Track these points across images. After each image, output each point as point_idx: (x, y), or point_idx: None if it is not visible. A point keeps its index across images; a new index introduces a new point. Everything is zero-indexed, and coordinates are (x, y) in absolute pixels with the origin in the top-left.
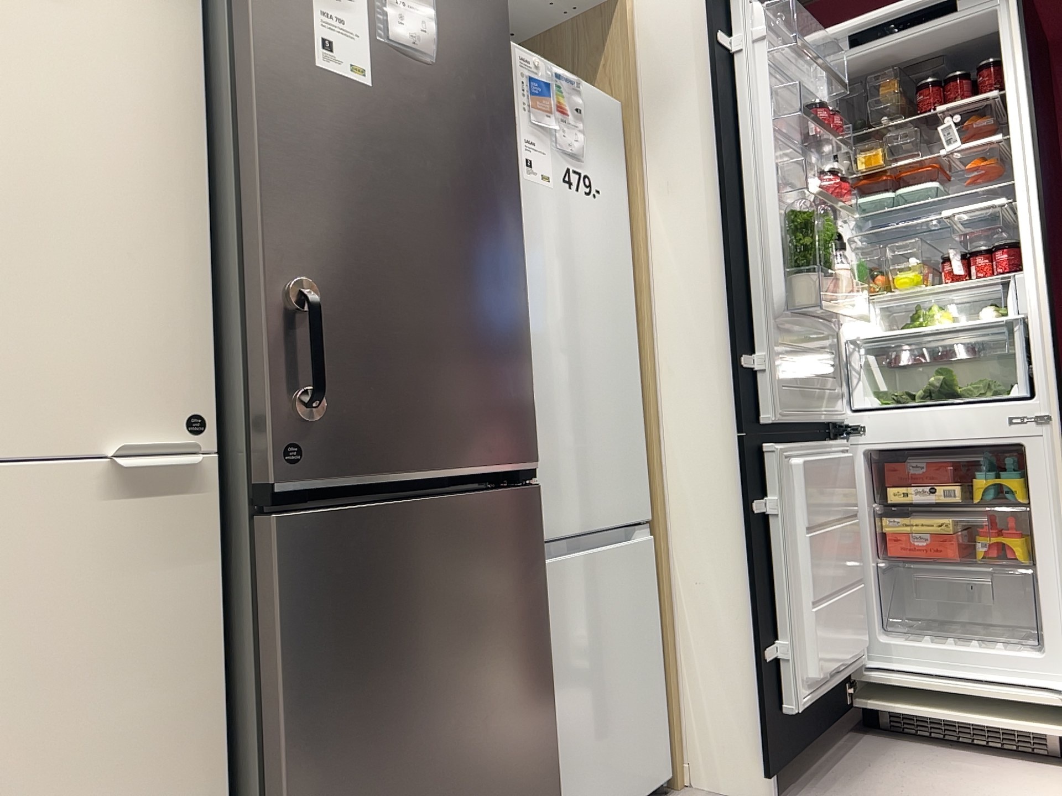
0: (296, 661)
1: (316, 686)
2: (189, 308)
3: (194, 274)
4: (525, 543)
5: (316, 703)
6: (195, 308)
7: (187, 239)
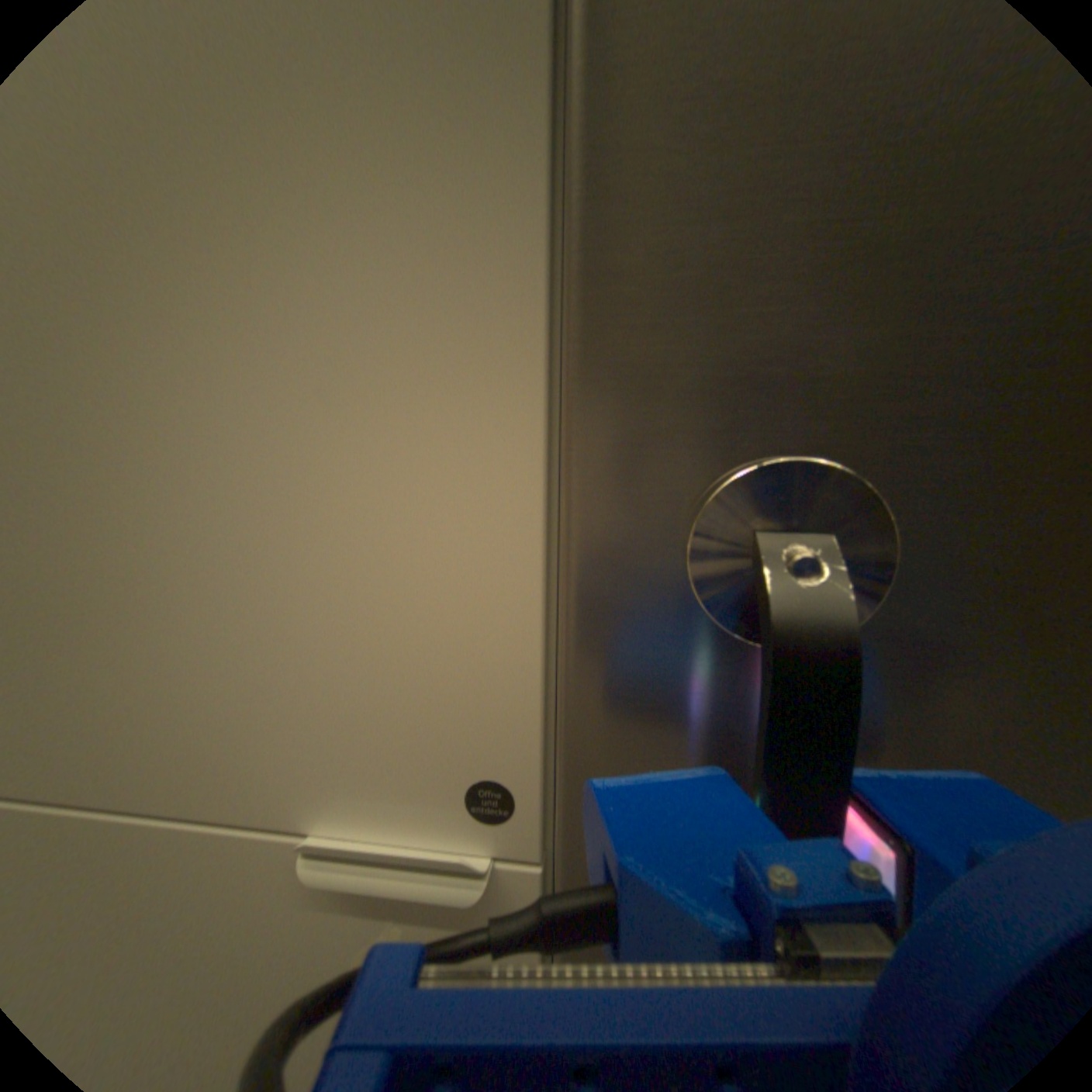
0: None
1: None
2: (505, 508)
3: (522, 408)
4: None
5: None
6: (522, 508)
7: (506, 300)
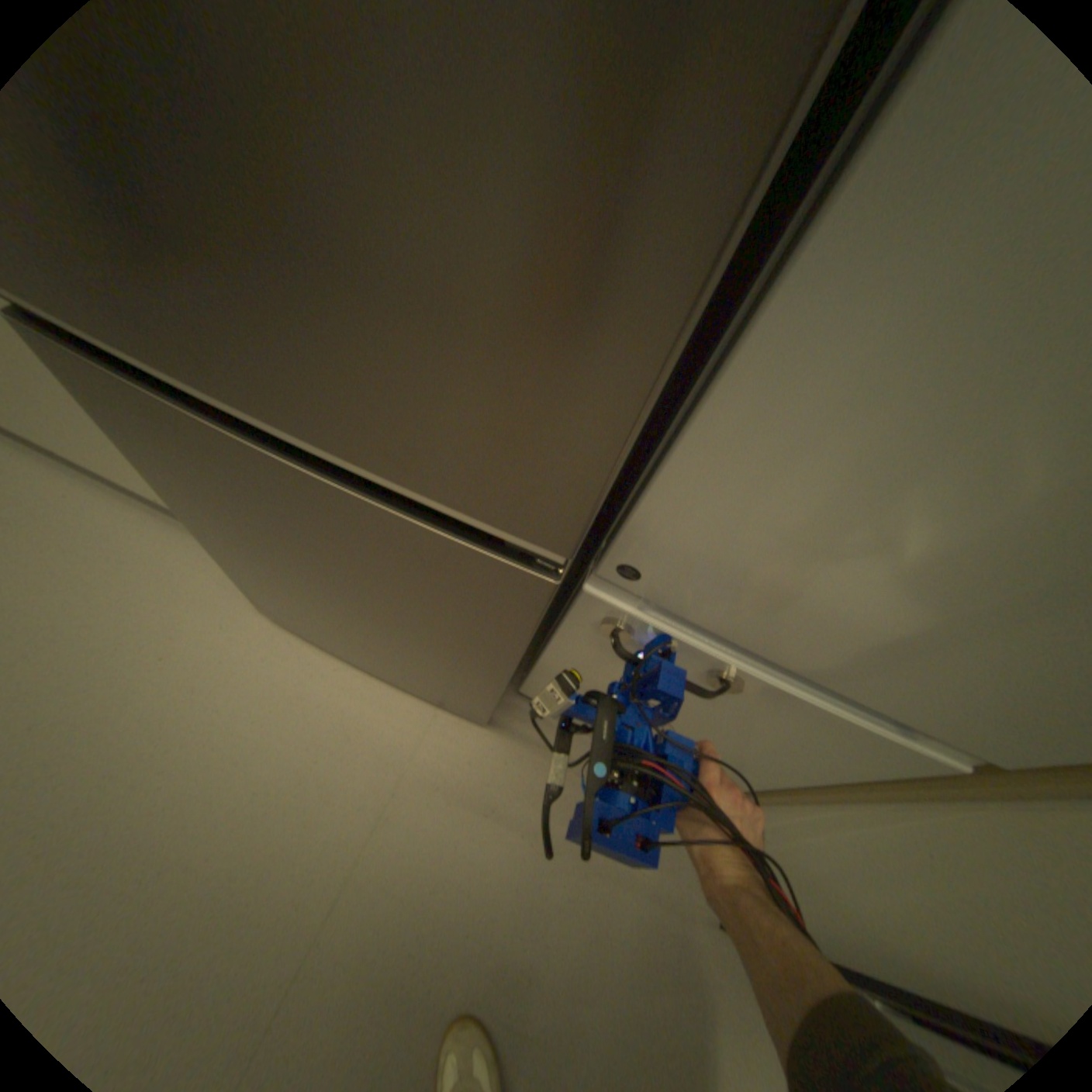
0: (137, 458)
1: (170, 487)
2: None
3: None
4: (485, 595)
5: (177, 497)
6: None
7: None
